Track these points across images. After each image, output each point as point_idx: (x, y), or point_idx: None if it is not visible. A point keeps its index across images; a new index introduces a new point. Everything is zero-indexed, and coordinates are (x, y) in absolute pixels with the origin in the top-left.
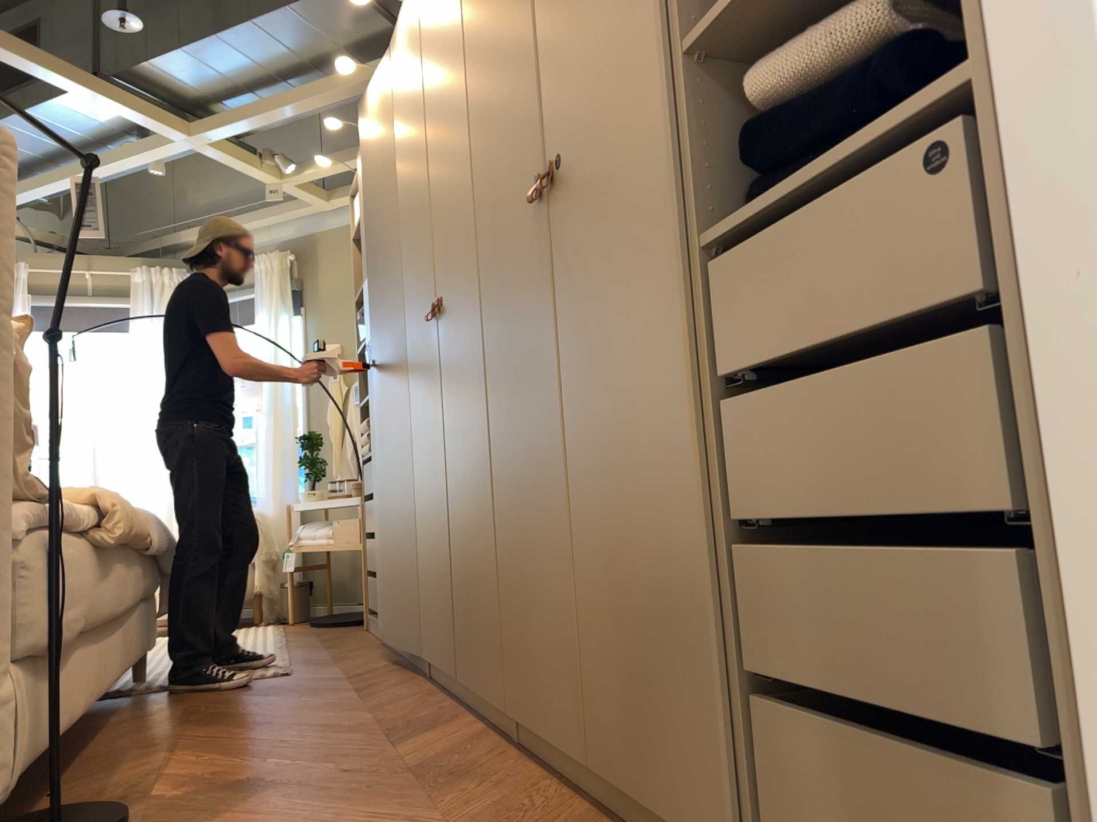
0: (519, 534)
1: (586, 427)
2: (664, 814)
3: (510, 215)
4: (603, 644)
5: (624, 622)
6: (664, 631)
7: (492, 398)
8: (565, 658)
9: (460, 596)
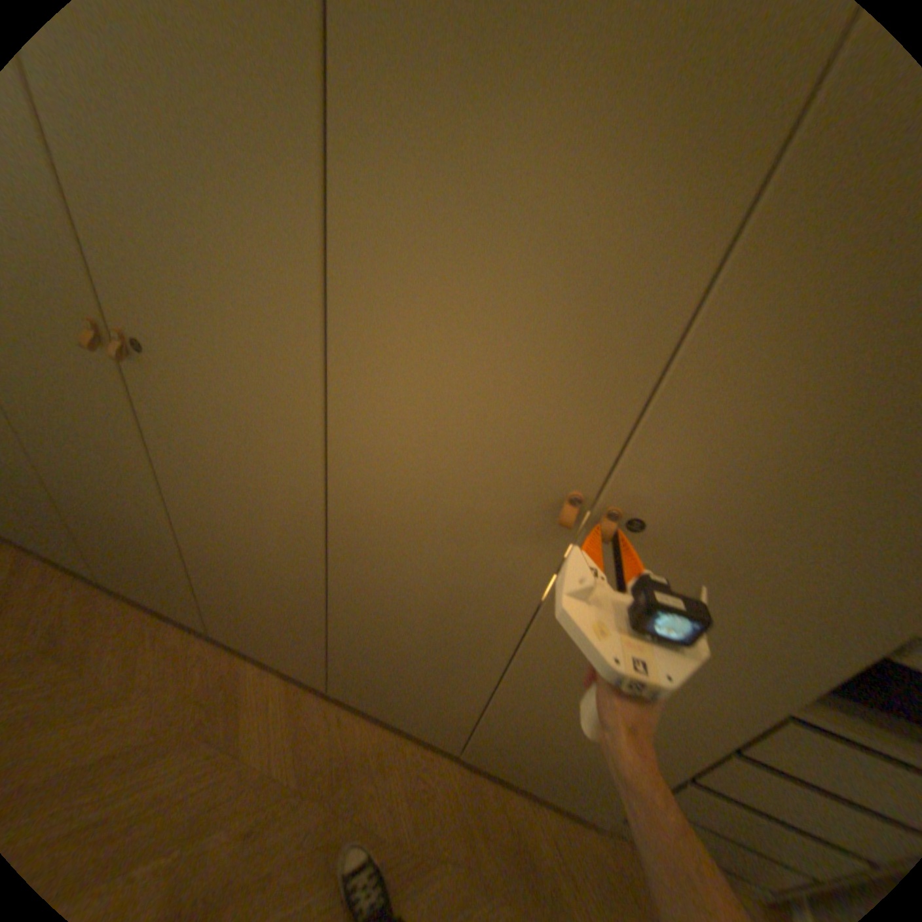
0: (378, 658)
1: (556, 693)
2: (535, 797)
3: (464, 458)
4: (511, 755)
5: (549, 765)
6: (601, 790)
7: (332, 557)
8: (445, 732)
9: (199, 601)
